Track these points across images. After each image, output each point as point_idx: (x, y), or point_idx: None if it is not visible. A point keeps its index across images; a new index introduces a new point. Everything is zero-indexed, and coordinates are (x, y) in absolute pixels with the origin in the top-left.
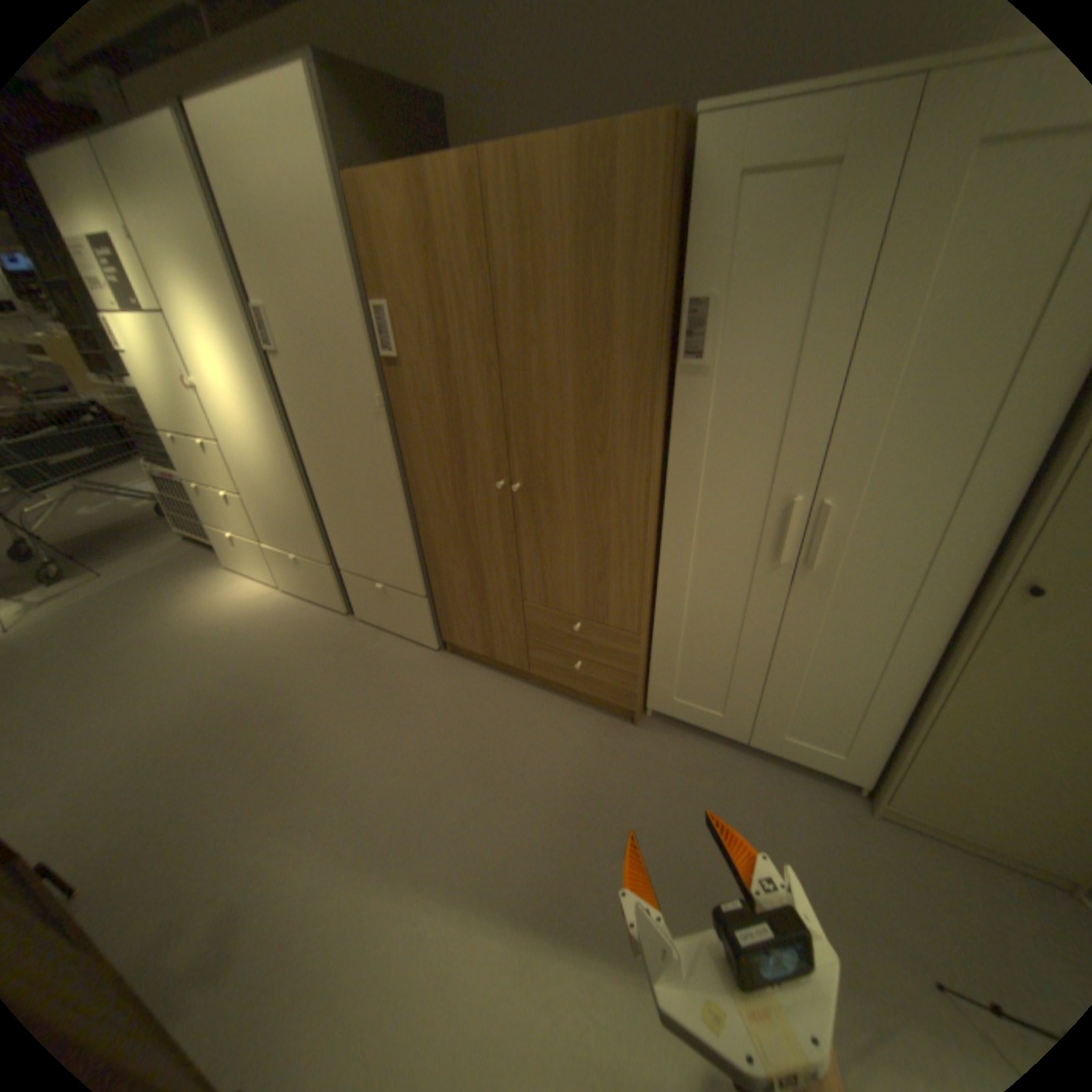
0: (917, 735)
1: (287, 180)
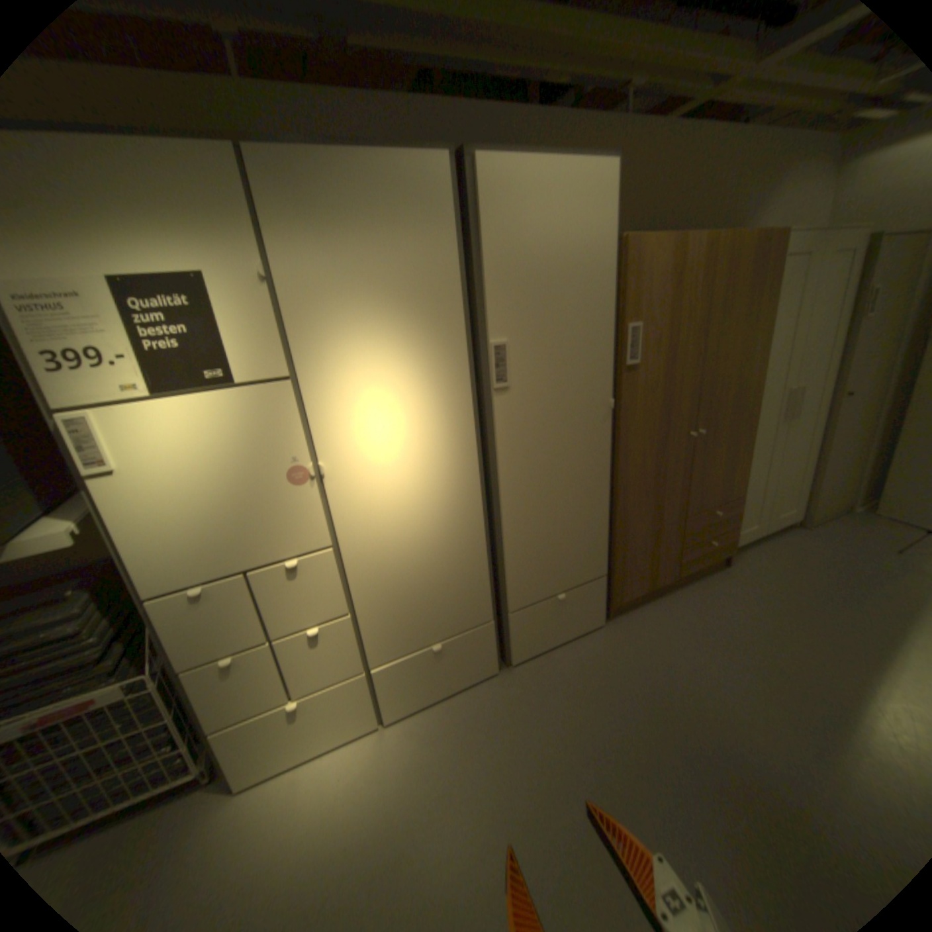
0: (822, 477)
1: (578, 231)
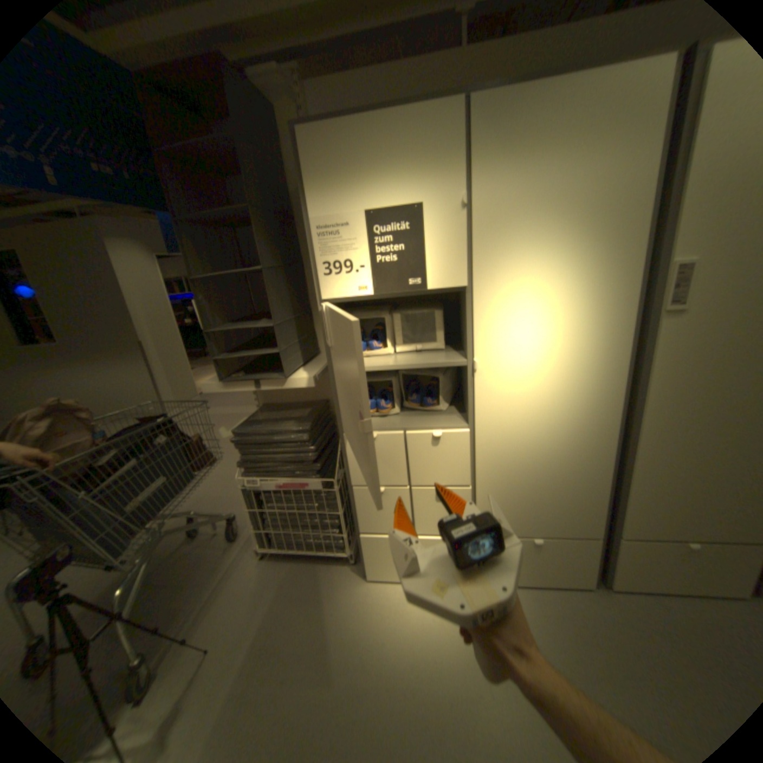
0: None
1: None
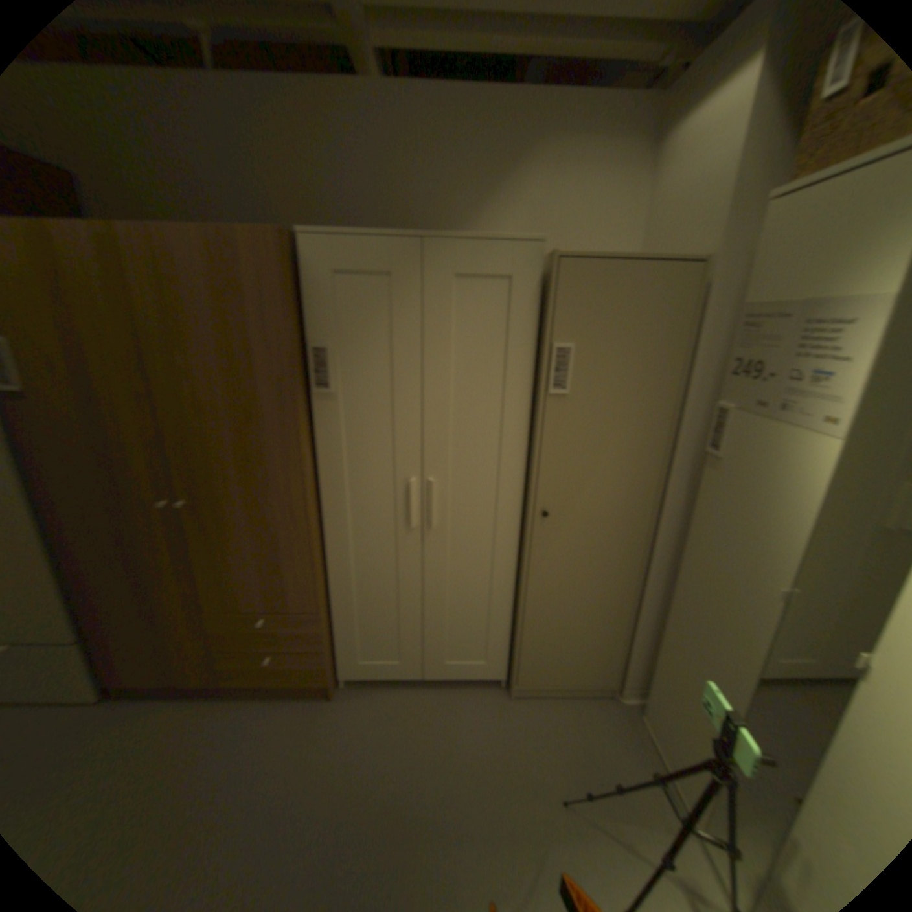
0: (515, 626)
1: None
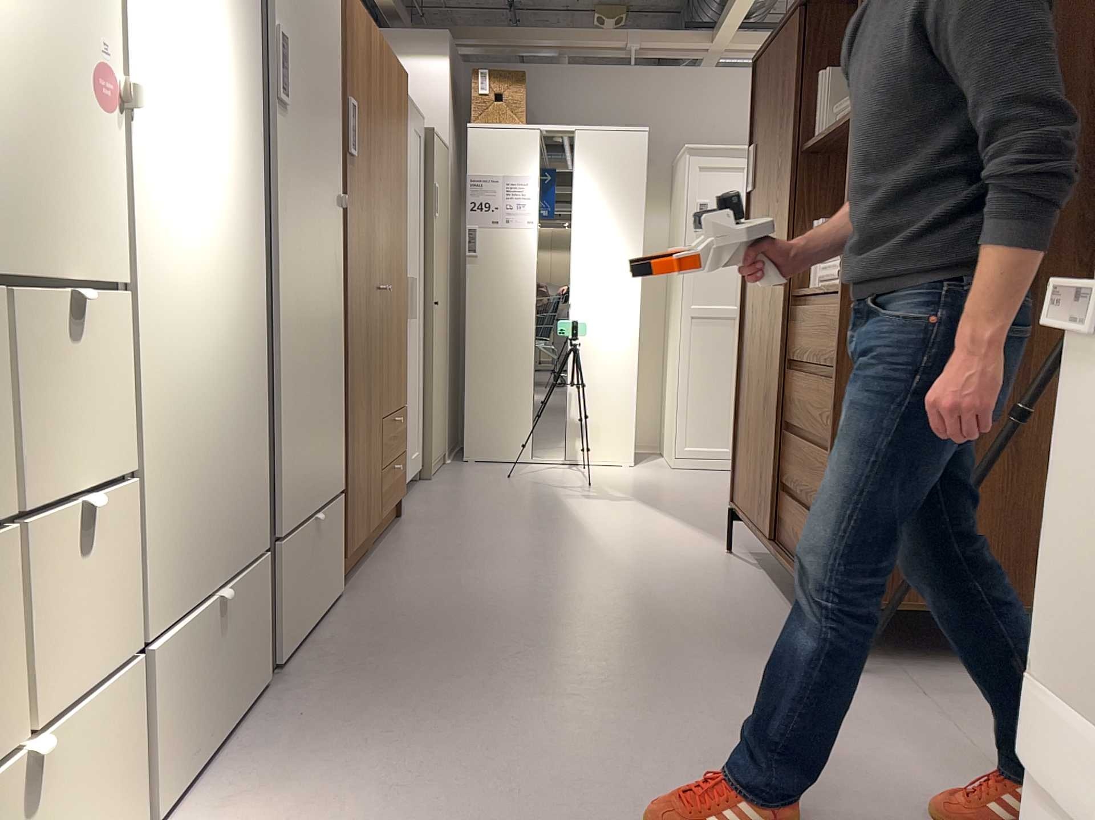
0: (429, 405)
1: None
